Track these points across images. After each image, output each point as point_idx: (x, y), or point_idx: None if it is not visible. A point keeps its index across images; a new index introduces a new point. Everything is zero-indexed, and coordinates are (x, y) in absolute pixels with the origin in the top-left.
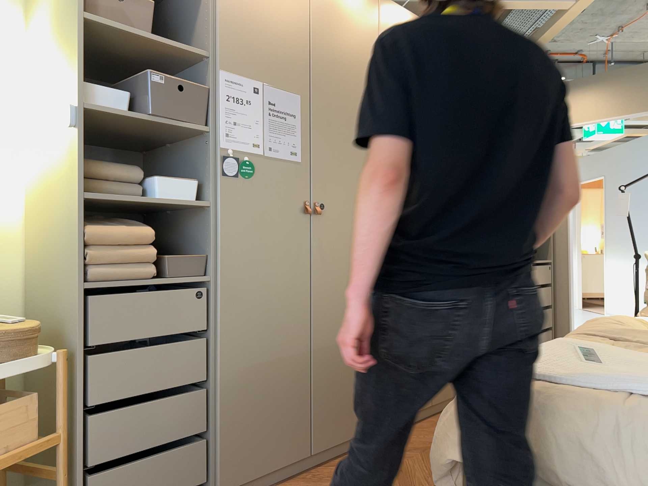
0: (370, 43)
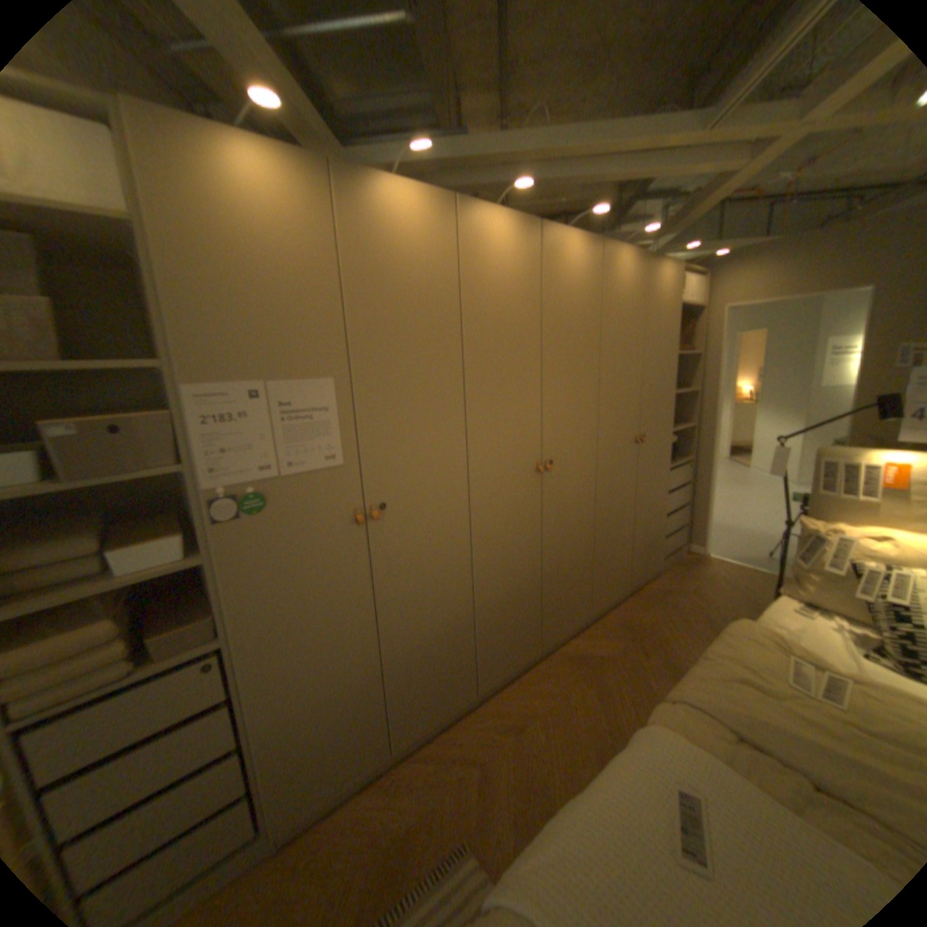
0: (443, 274)
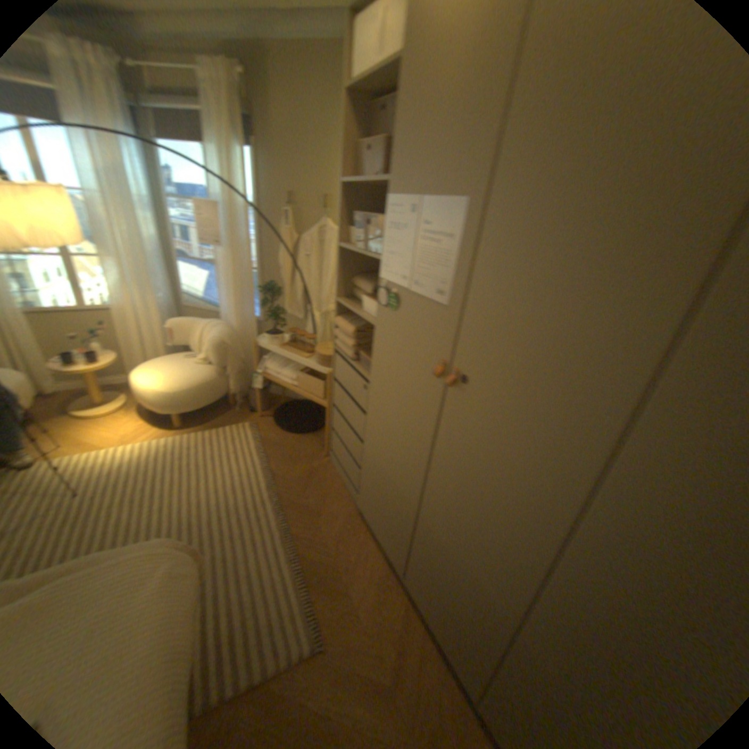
0: None
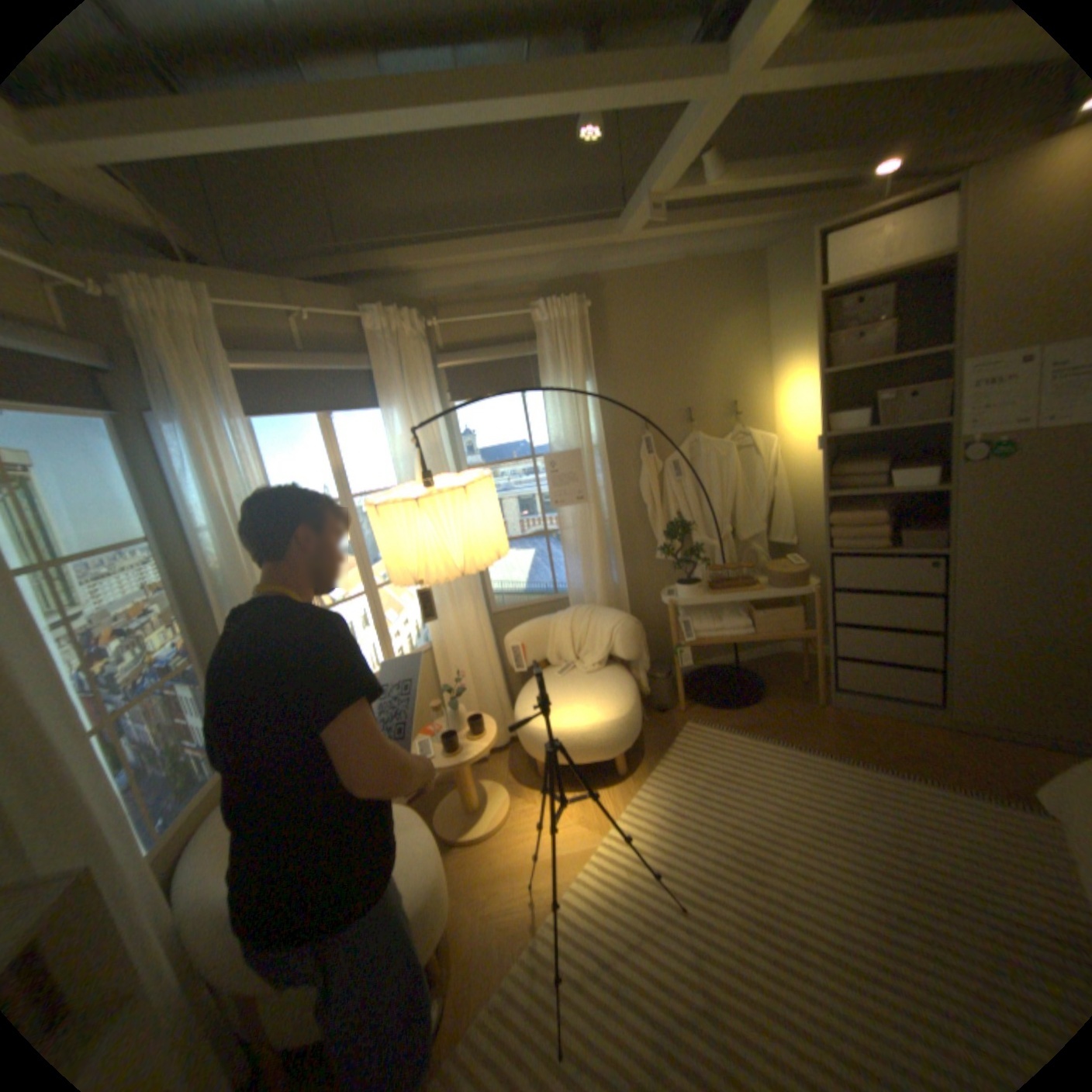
0: None
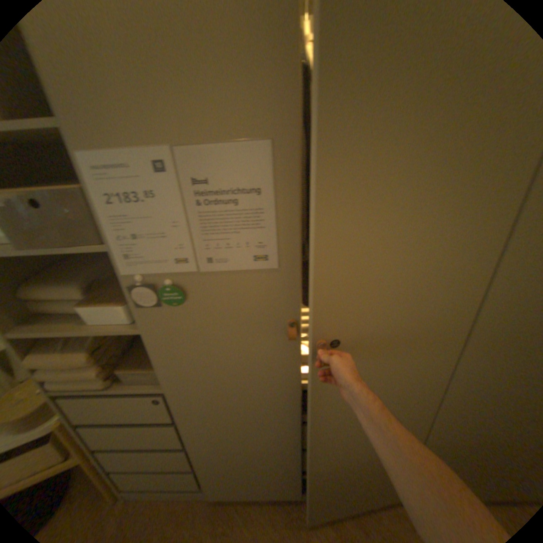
0: None
